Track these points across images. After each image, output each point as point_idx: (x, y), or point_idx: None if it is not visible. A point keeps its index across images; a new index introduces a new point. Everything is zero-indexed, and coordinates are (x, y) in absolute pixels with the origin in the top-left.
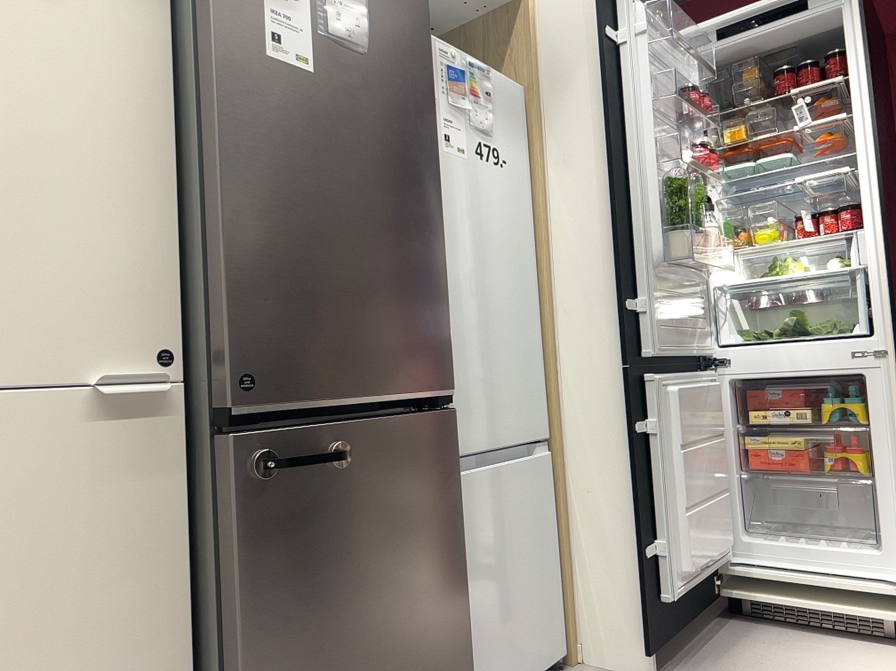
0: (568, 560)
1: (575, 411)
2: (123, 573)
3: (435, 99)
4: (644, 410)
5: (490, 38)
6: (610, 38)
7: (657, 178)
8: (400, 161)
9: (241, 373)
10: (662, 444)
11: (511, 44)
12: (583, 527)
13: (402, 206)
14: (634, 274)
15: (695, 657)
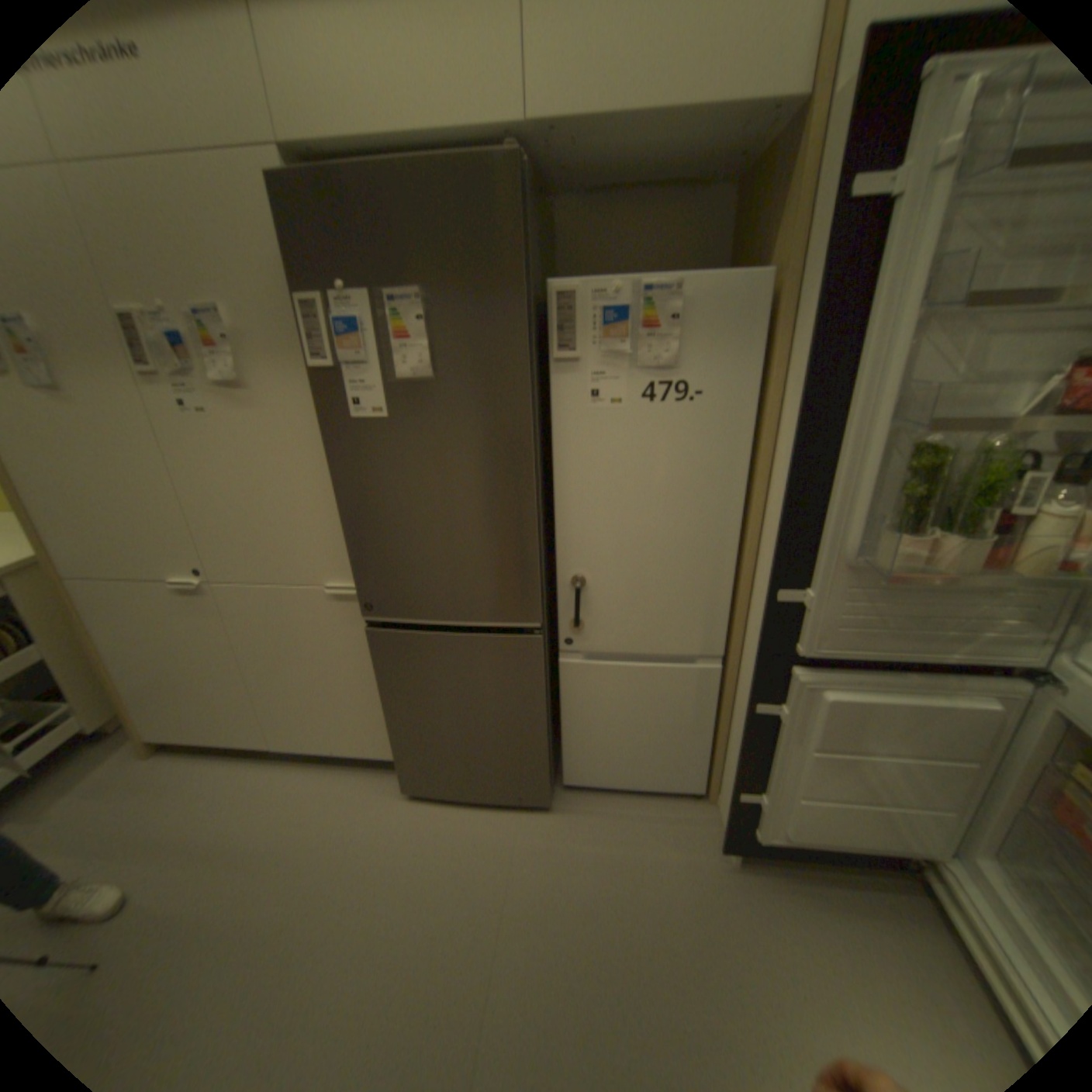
0: (721, 745)
1: (748, 649)
2: (355, 656)
3: (579, 356)
4: (781, 696)
5: (784, 170)
6: (861, 199)
7: (904, 439)
8: (479, 461)
9: (367, 601)
10: (788, 736)
11: (791, 186)
12: (733, 734)
13: (482, 497)
14: (810, 562)
15: (803, 888)
